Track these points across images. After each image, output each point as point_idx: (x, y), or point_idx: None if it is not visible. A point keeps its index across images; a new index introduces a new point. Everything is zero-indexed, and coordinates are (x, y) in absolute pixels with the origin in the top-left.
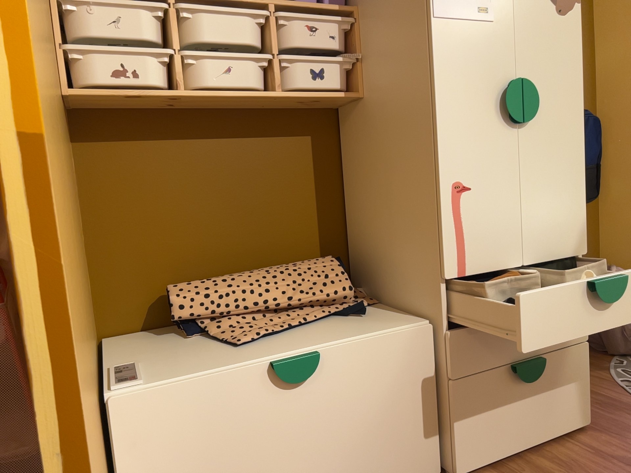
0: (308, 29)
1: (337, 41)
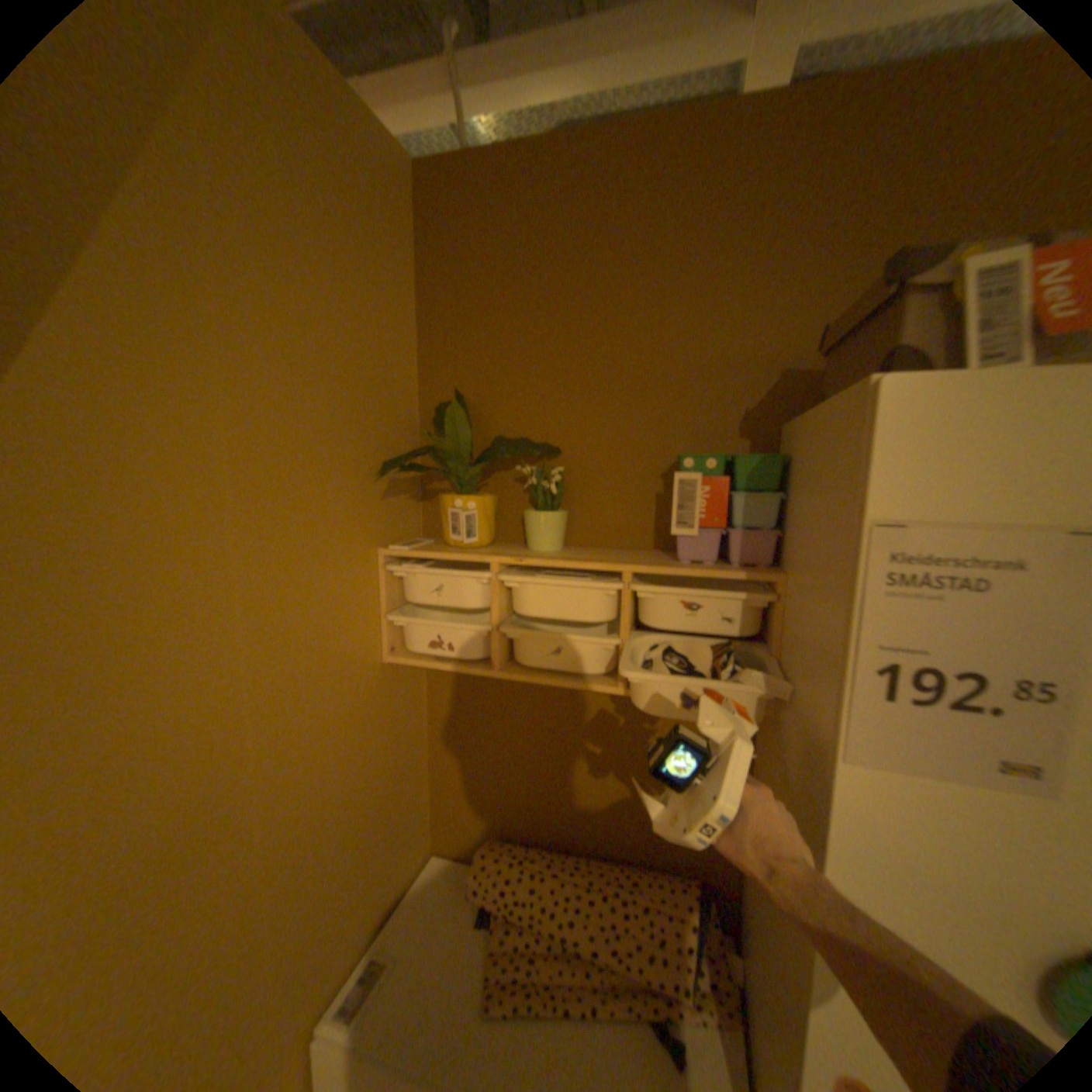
0: (680, 609)
1: (733, 629)
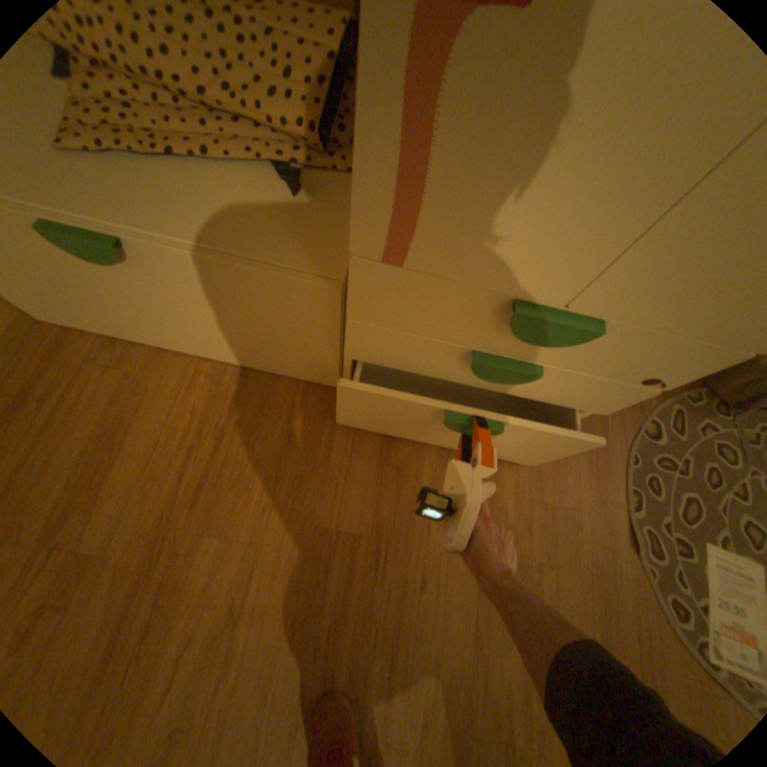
0: None
1: None
